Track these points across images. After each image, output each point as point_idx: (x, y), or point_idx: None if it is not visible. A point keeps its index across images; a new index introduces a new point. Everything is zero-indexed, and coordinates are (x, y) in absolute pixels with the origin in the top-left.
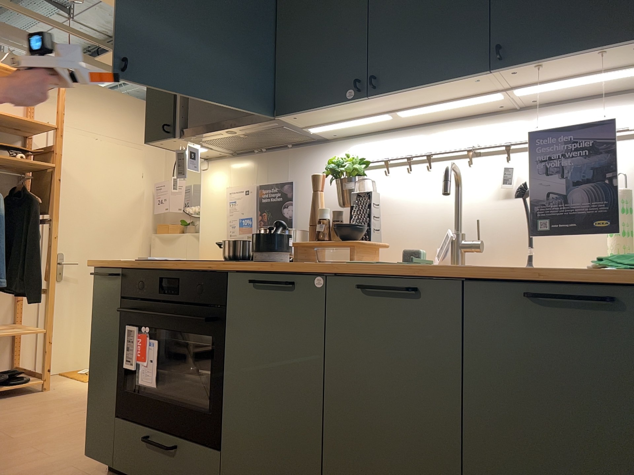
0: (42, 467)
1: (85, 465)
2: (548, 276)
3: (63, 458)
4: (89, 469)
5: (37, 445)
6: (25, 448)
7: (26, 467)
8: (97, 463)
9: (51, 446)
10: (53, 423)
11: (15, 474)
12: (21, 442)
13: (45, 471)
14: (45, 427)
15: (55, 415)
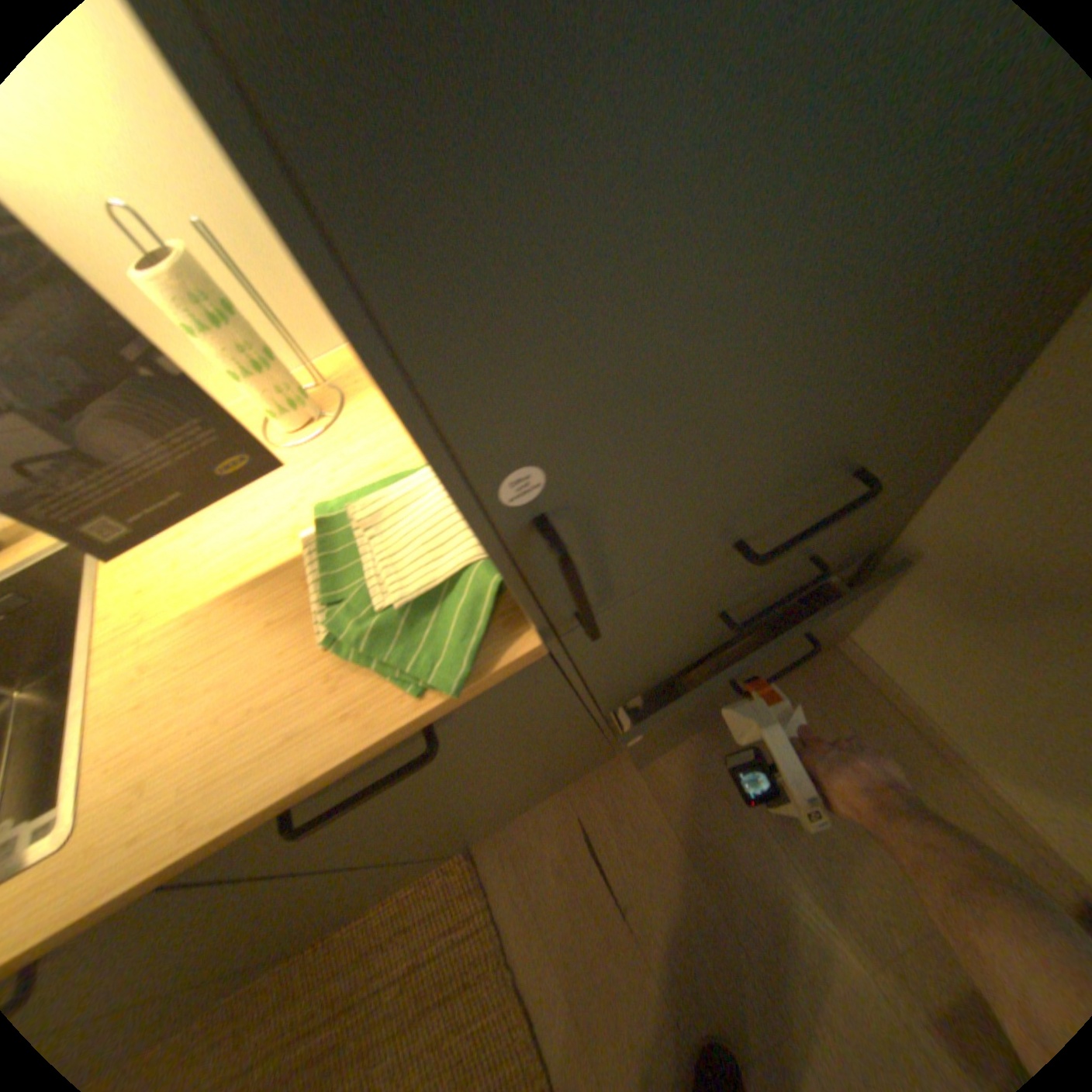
0: None
1: None
2: (289, 805)
3: None
4: None
5: None
6: None
7: None
8: None
9: None
10: None
11: None
12: None
13: None
14: None
15: None
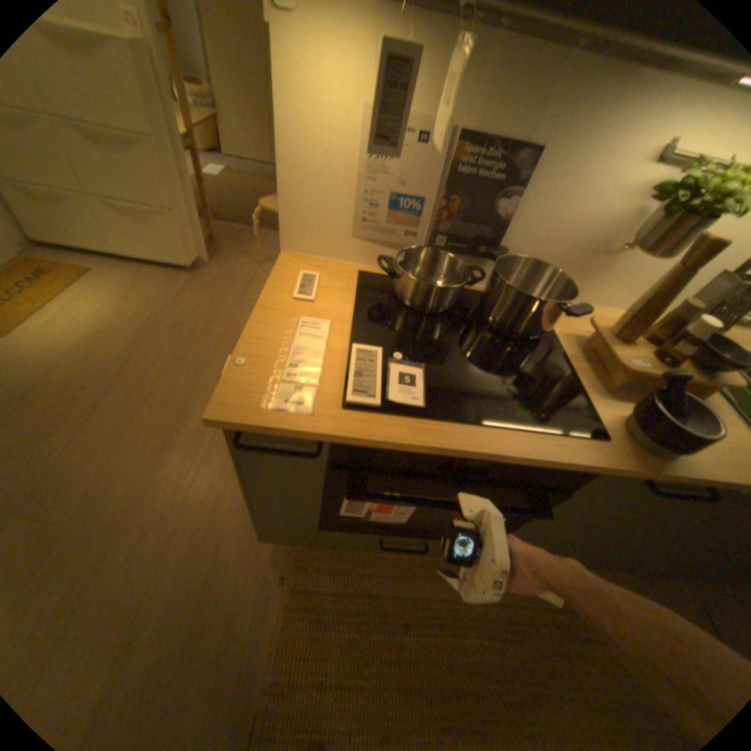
0: (187, 557)
1: (234, 524)
2: None
3: (192, 526)
4: (246, 528)
5: (123, 519)
6: (113, 532)
7: (166, 567)
8: (241, 512)
9: (145, 510)
10: (85, 462)
11: (169, 587)
12: (89, 524)
13: (200, 561)
14: (86, 476)
15: (63, 441)
